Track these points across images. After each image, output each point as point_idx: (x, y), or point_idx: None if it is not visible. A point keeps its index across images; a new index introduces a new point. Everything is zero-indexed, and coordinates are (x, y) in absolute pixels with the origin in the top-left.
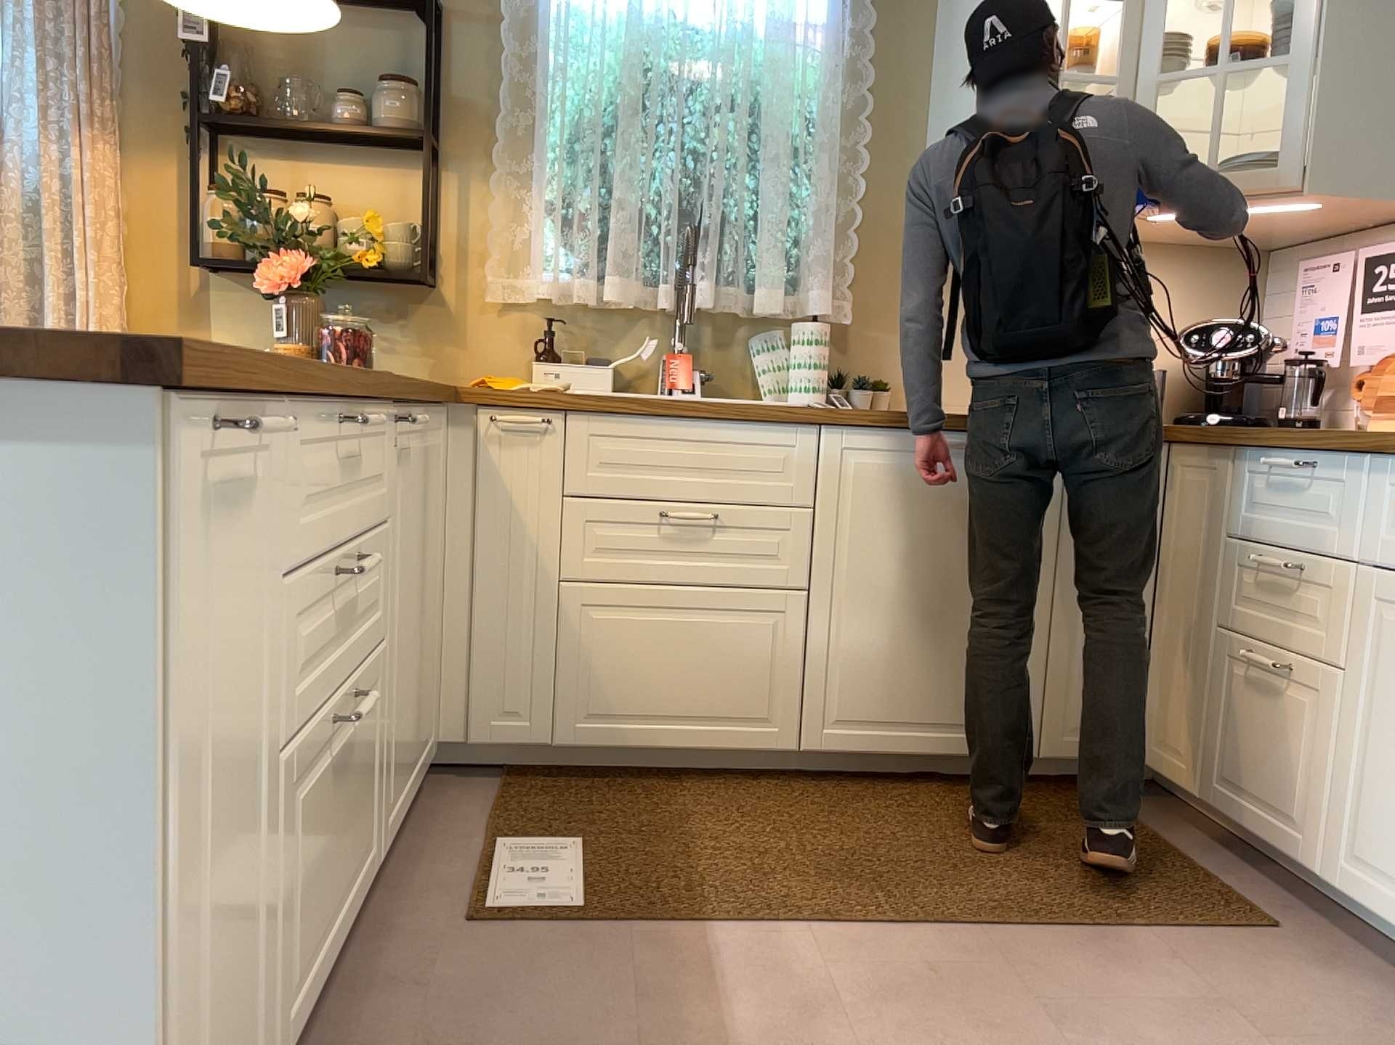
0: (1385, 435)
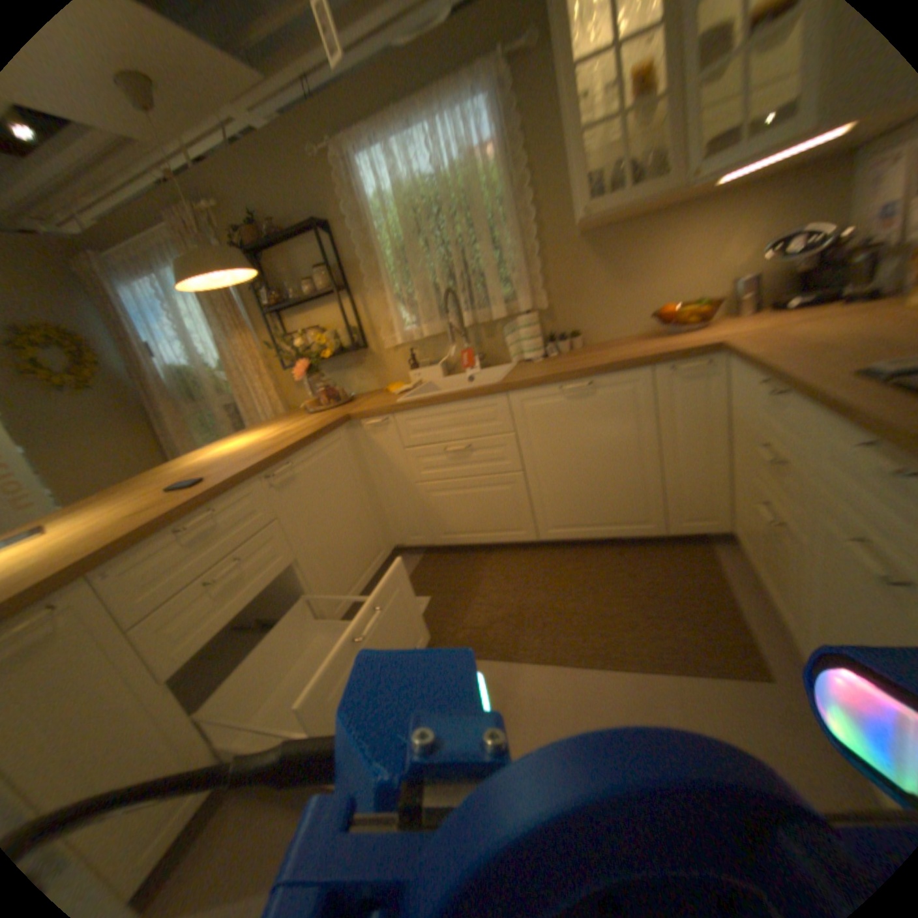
0: (832, 373)
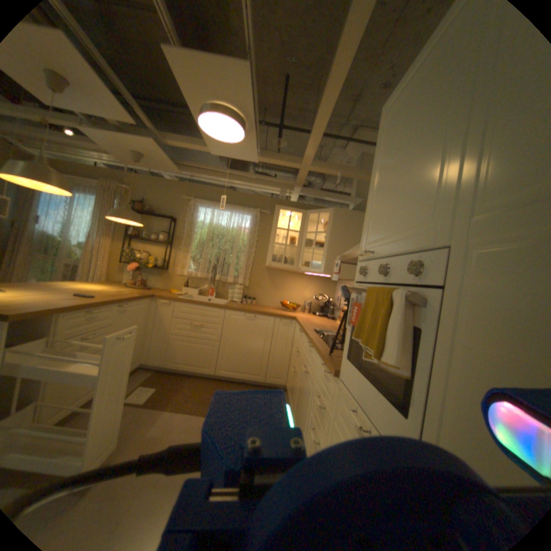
0: (309, 329)
